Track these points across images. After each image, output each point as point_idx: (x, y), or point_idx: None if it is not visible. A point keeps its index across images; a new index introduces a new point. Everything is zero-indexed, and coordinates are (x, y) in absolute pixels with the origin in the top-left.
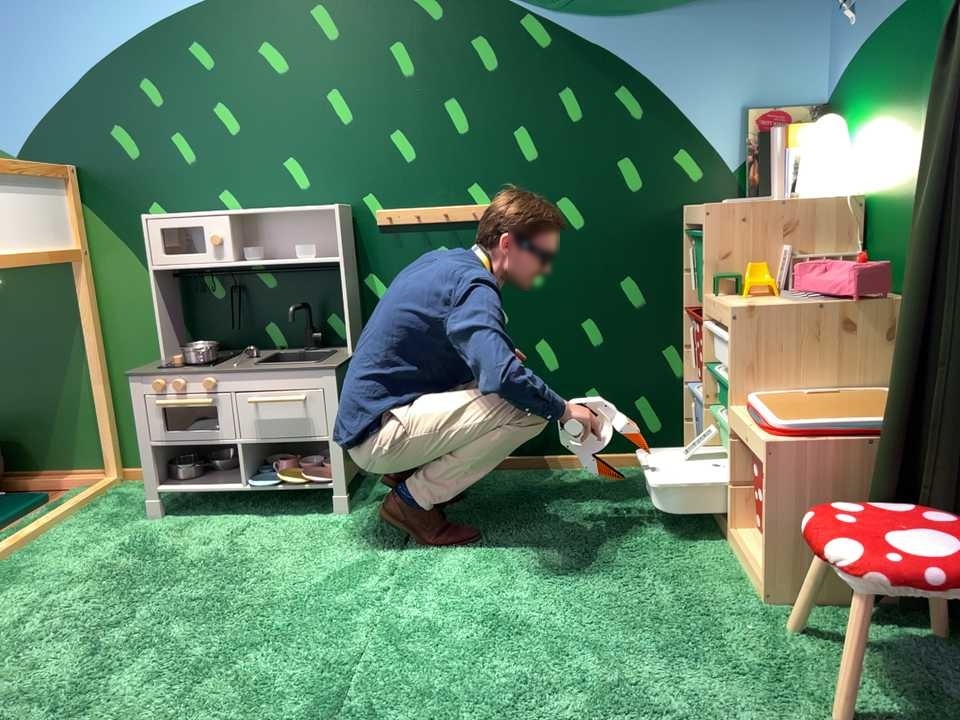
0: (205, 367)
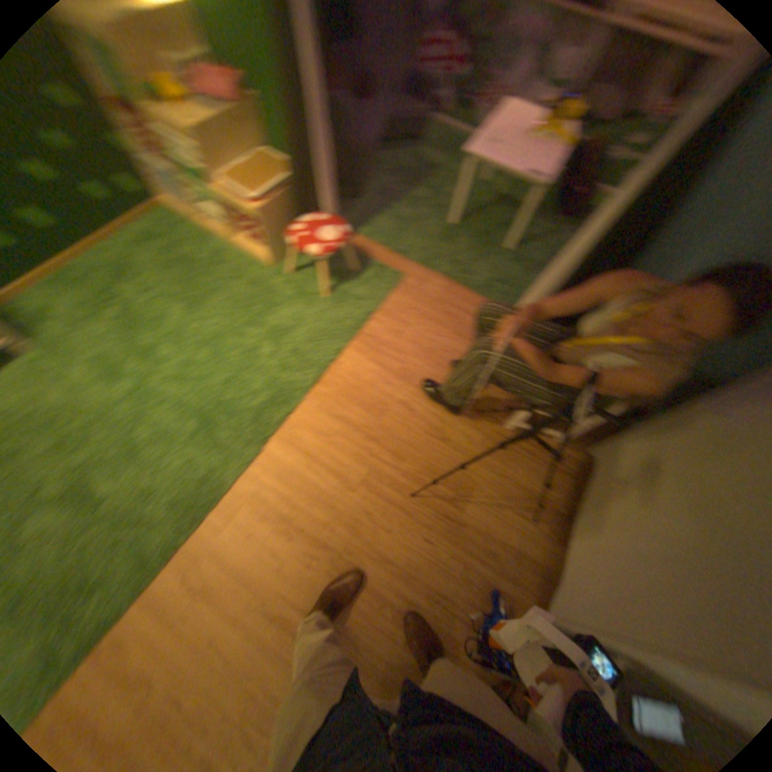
0: None
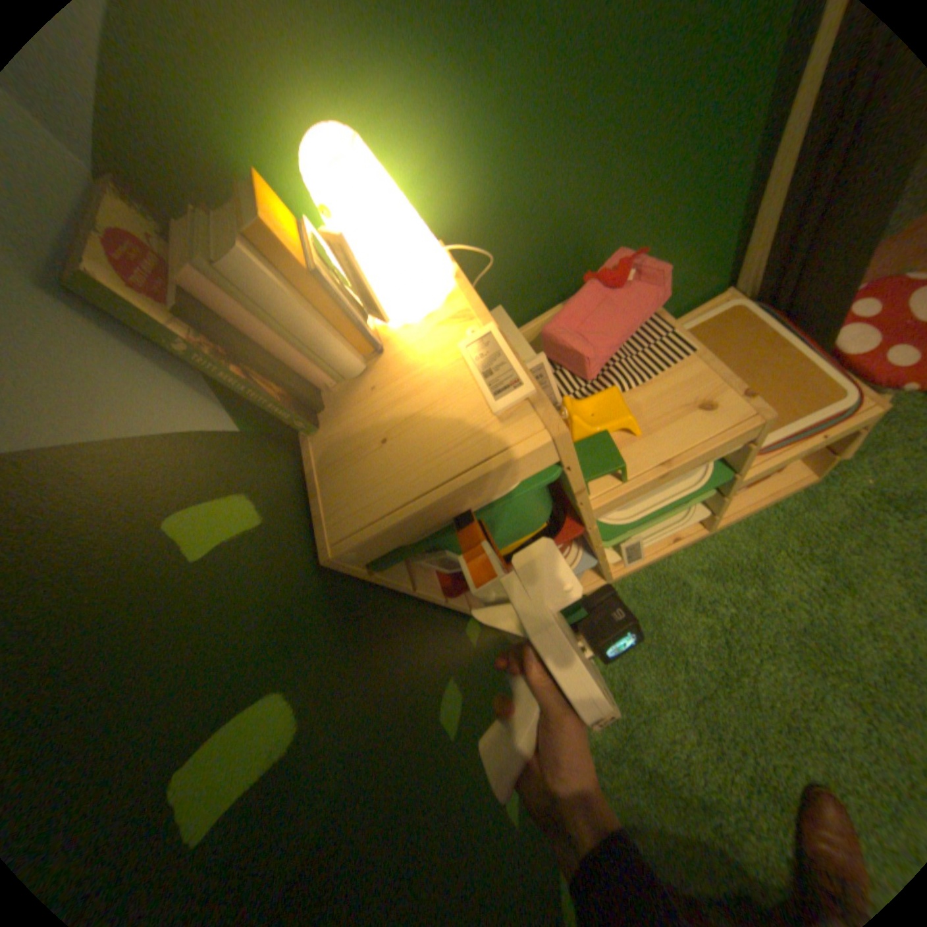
0: None
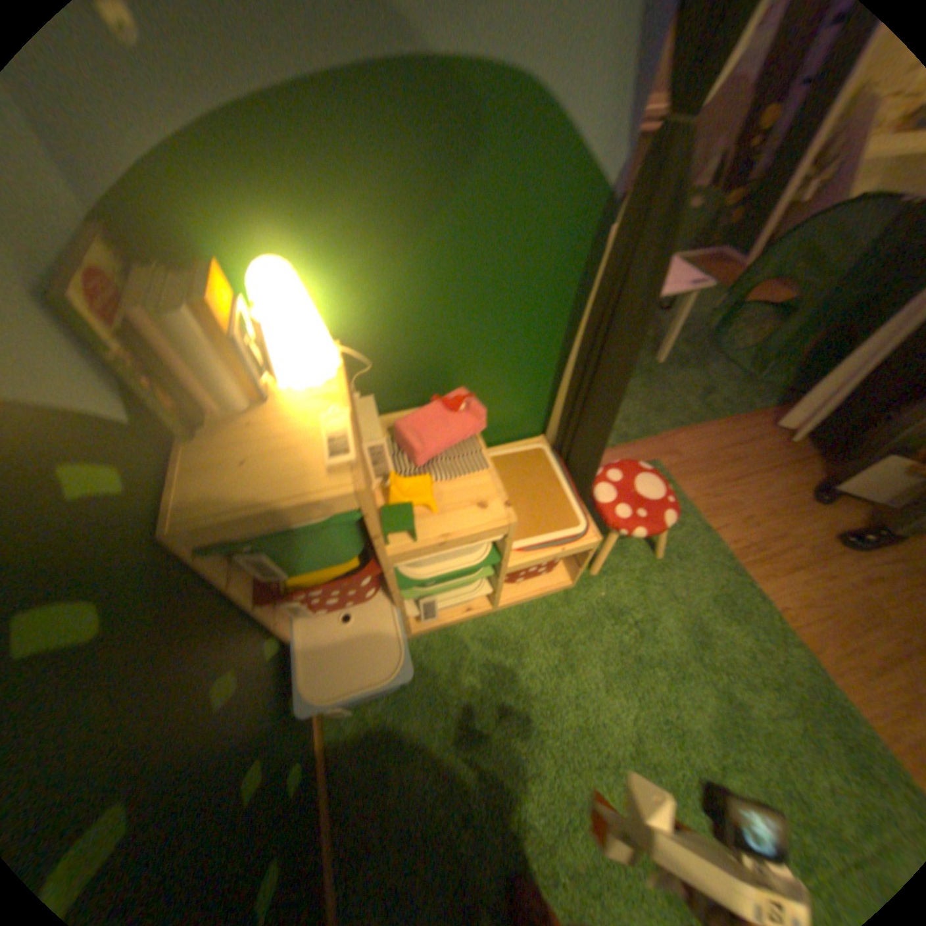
0: None
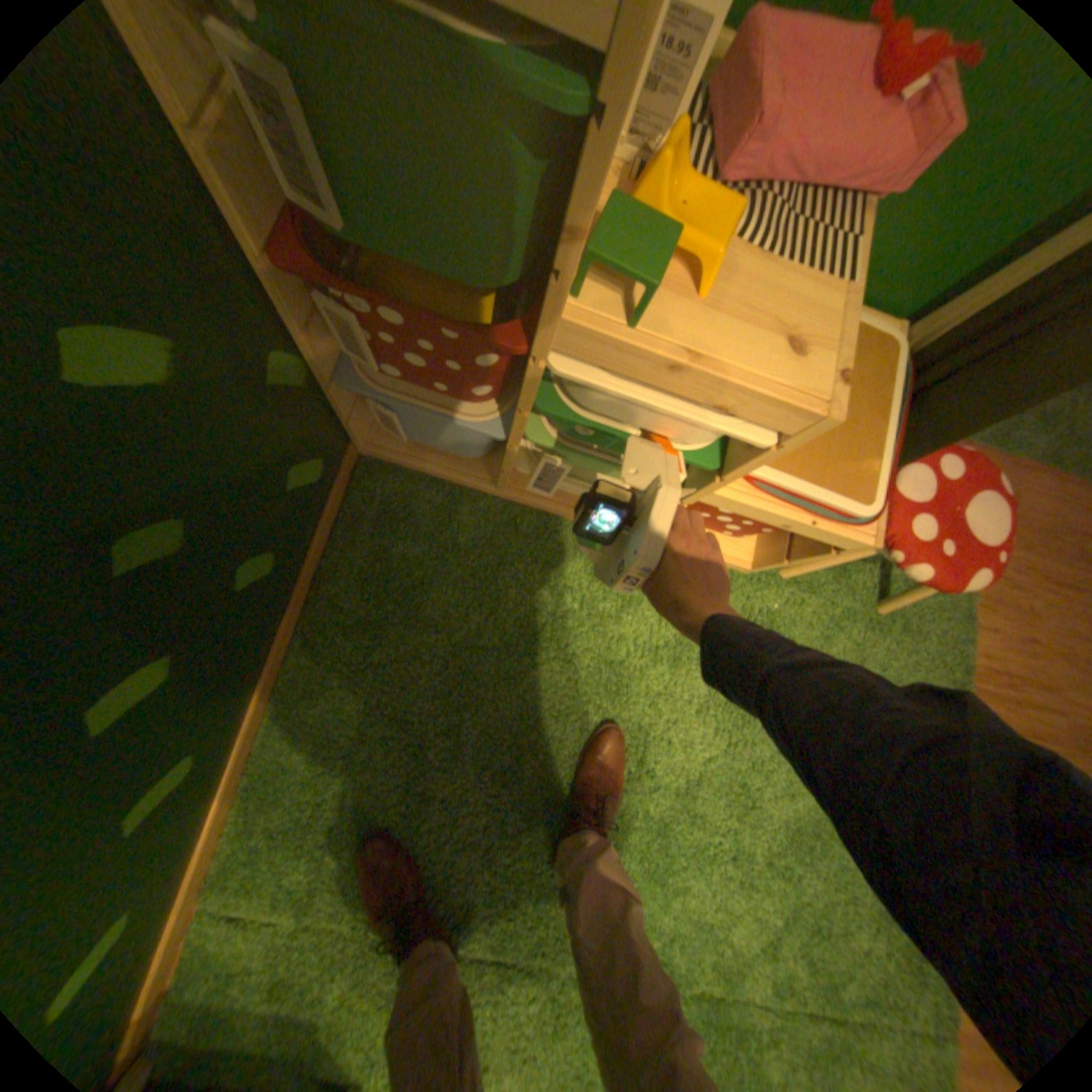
0: None
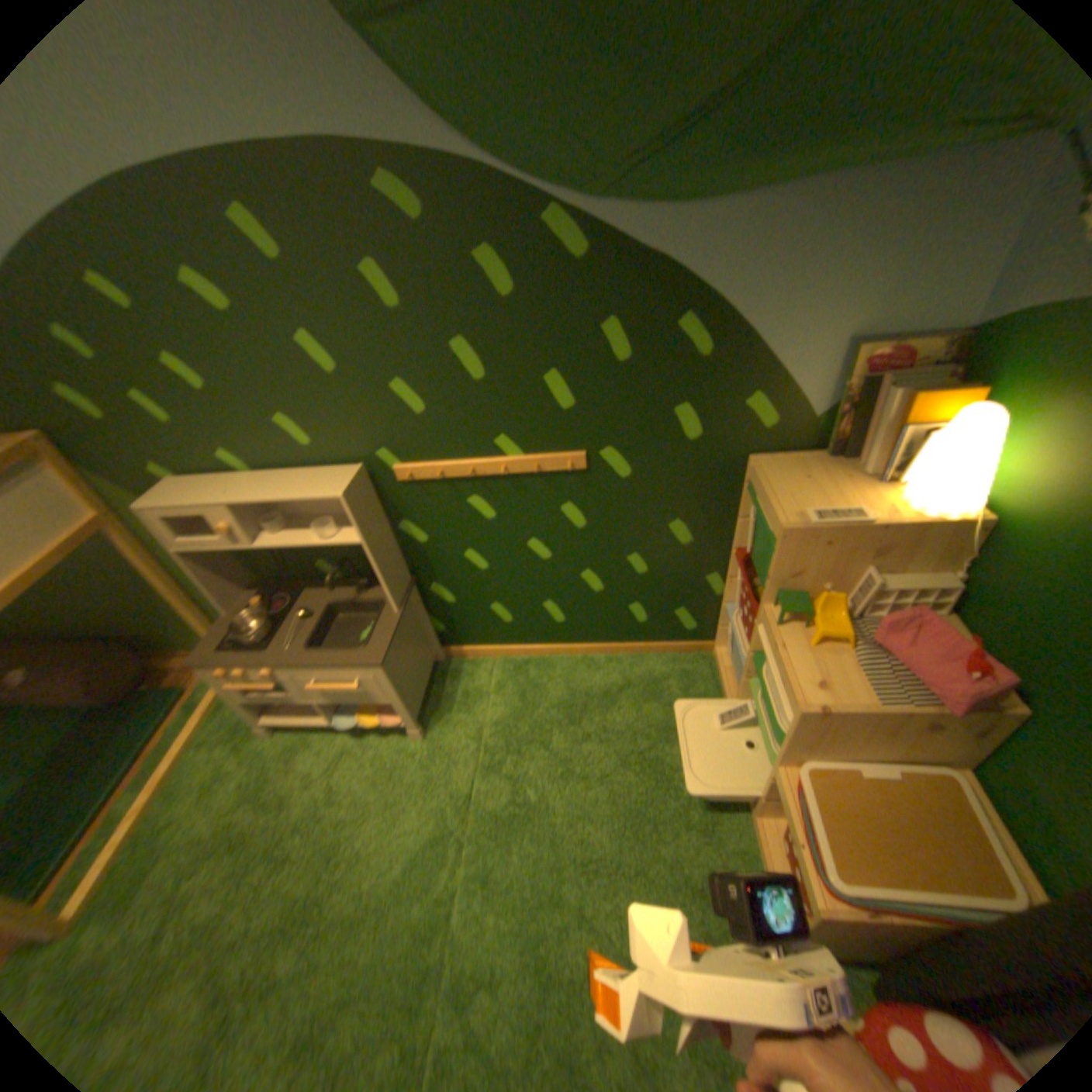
0: (260, 651)
